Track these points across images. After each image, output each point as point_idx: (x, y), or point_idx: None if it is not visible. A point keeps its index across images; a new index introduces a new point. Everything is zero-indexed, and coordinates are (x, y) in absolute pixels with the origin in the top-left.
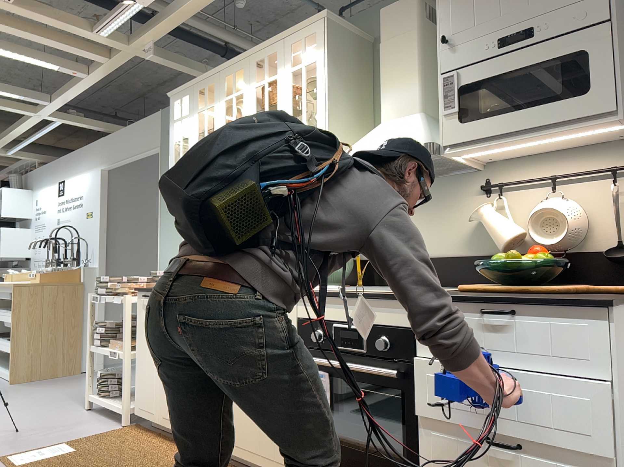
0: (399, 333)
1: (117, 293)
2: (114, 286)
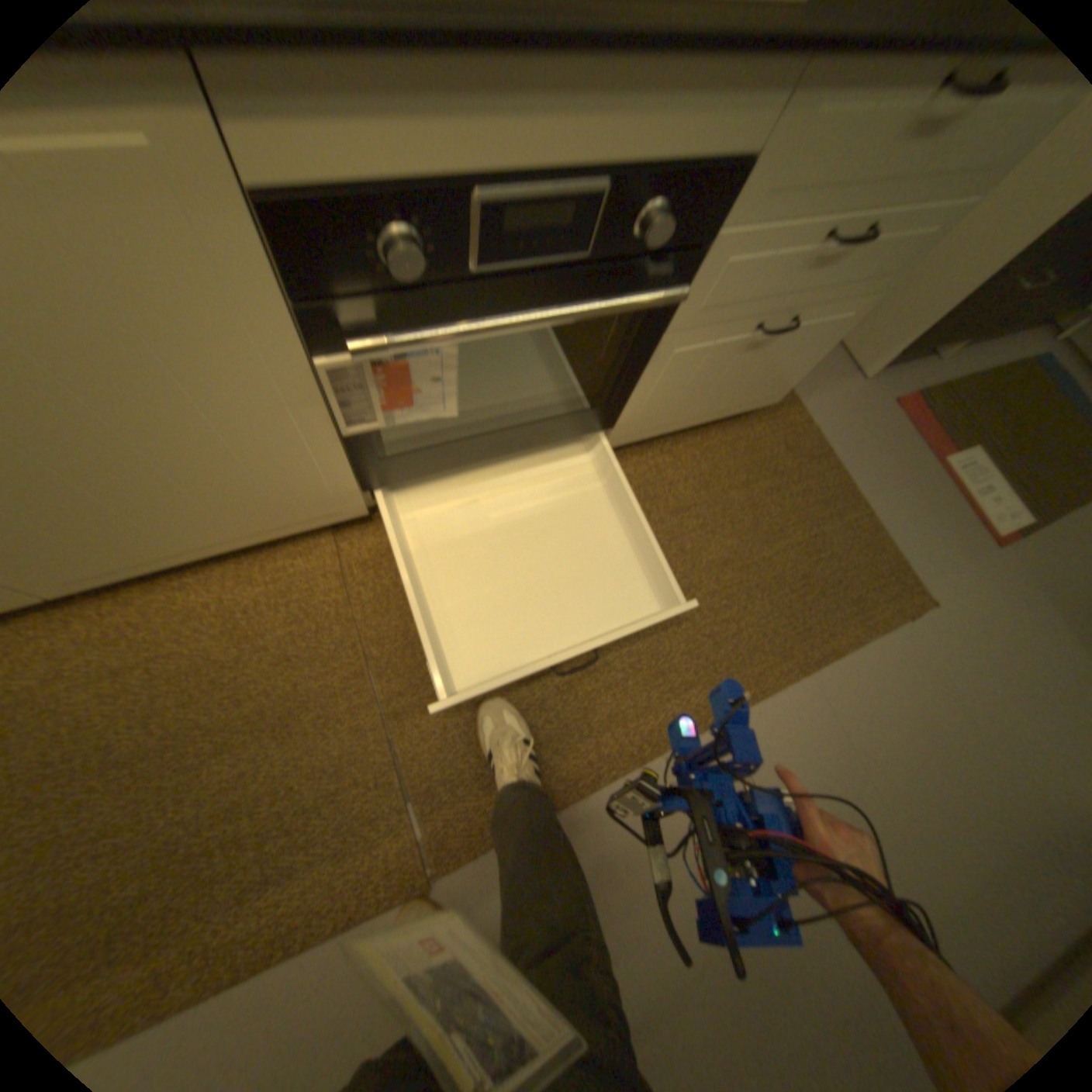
0: (708, 171)
1: None
2: None
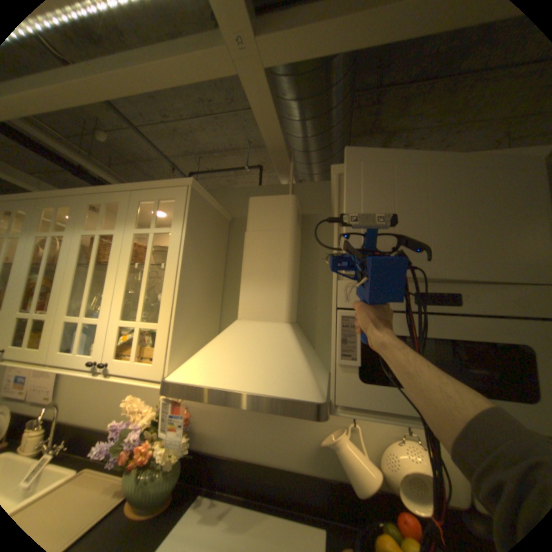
0: None
1: None
2: None
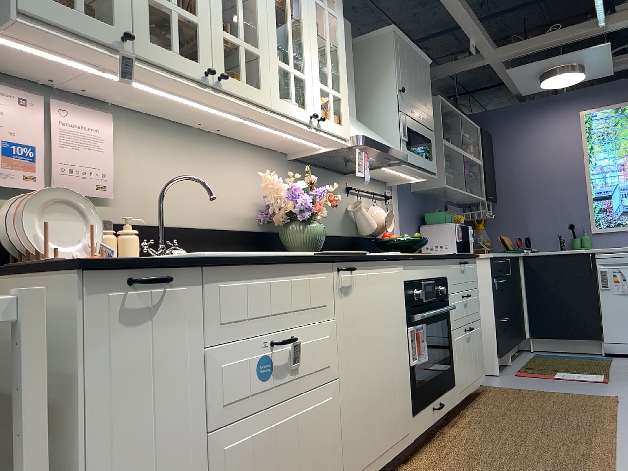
0: (444, 281)
1: None
2: None
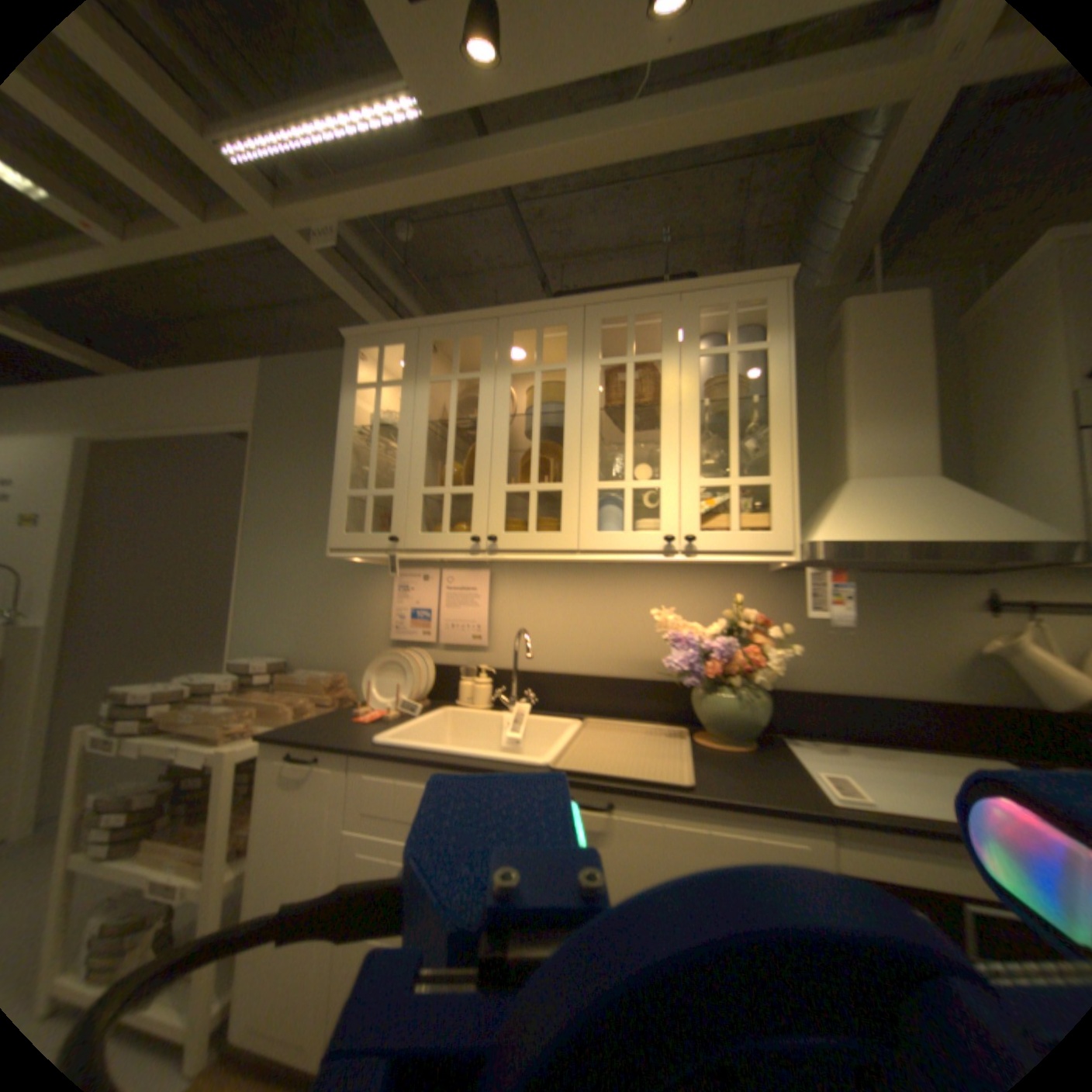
0: None
1: (178, 733)
2: (160, 713)
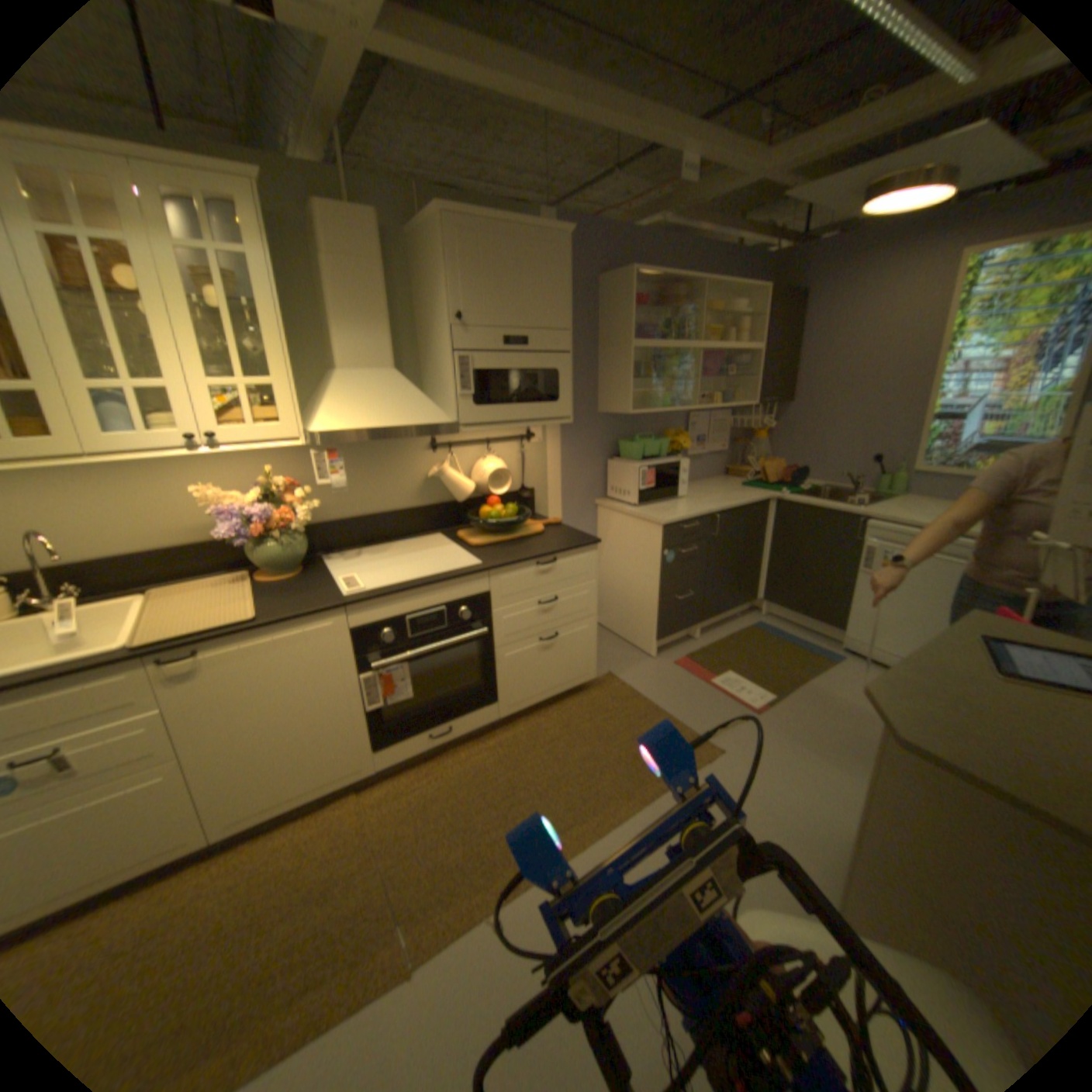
0: (477, 601)
1: None
2: None
